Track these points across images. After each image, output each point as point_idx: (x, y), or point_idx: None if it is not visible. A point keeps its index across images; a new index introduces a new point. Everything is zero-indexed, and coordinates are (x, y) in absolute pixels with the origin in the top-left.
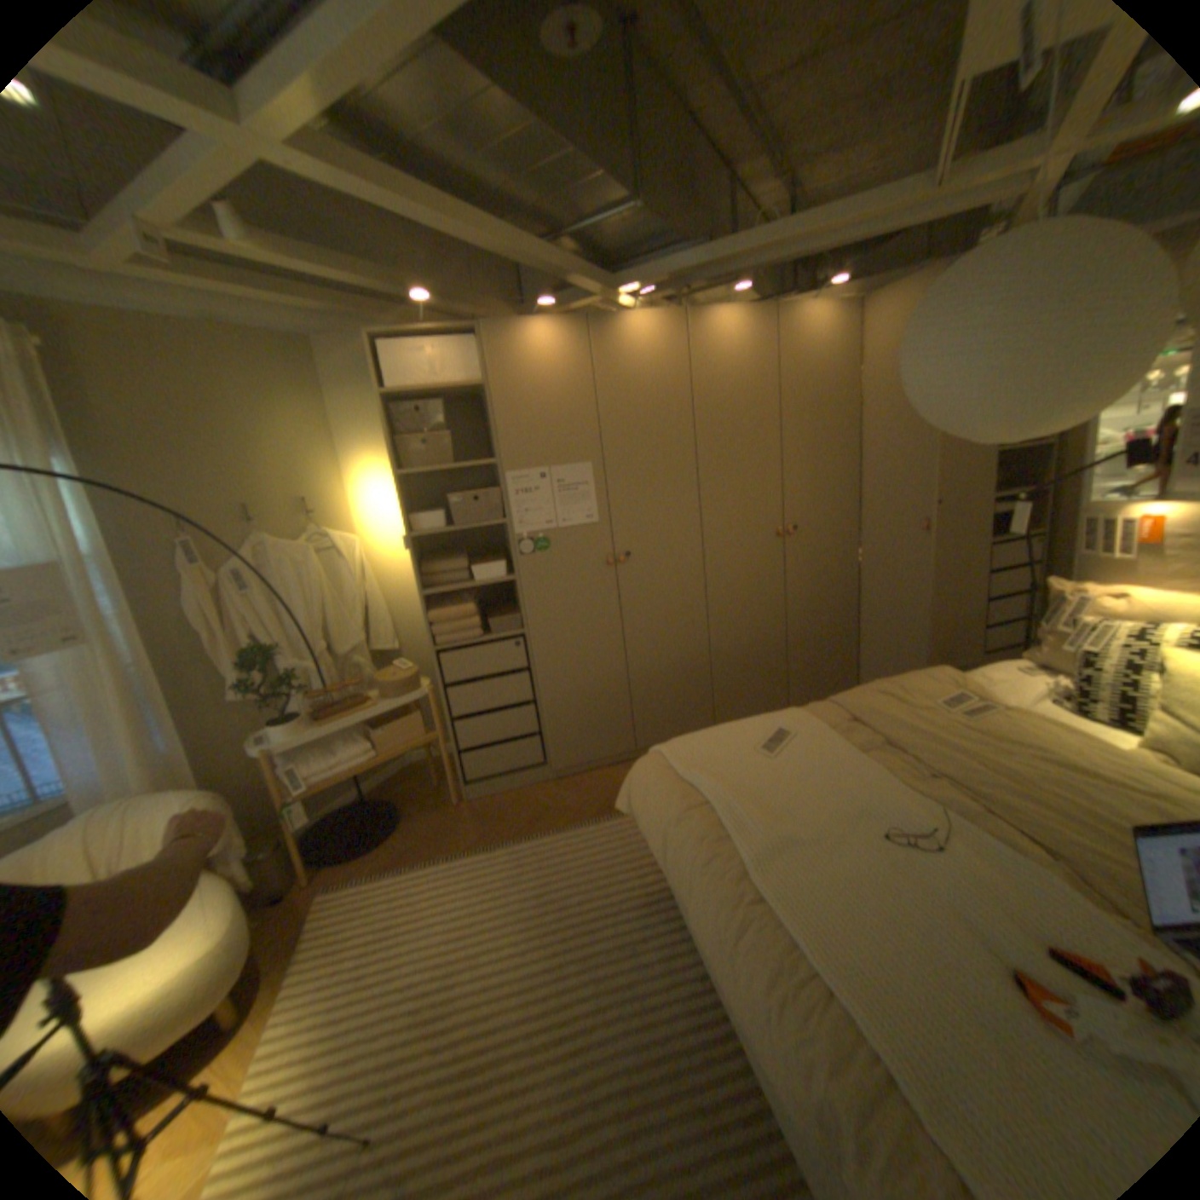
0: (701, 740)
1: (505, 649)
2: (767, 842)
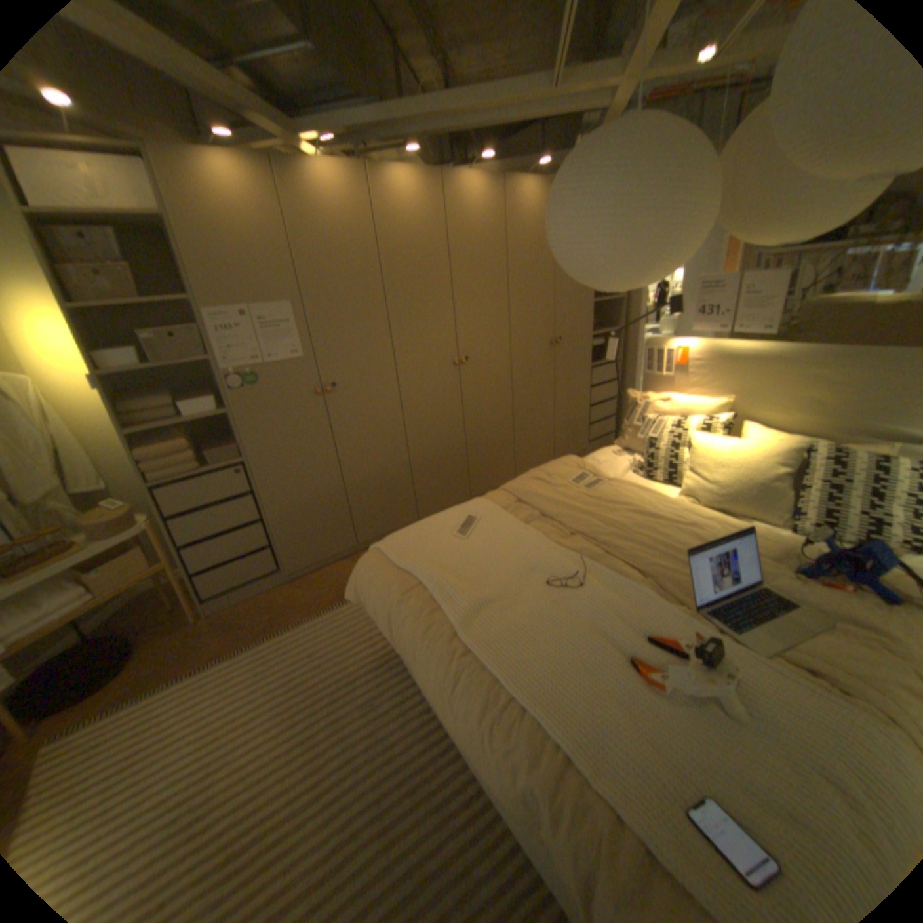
0: (410, 534)
1: (225, 477)
2: (468, 606)
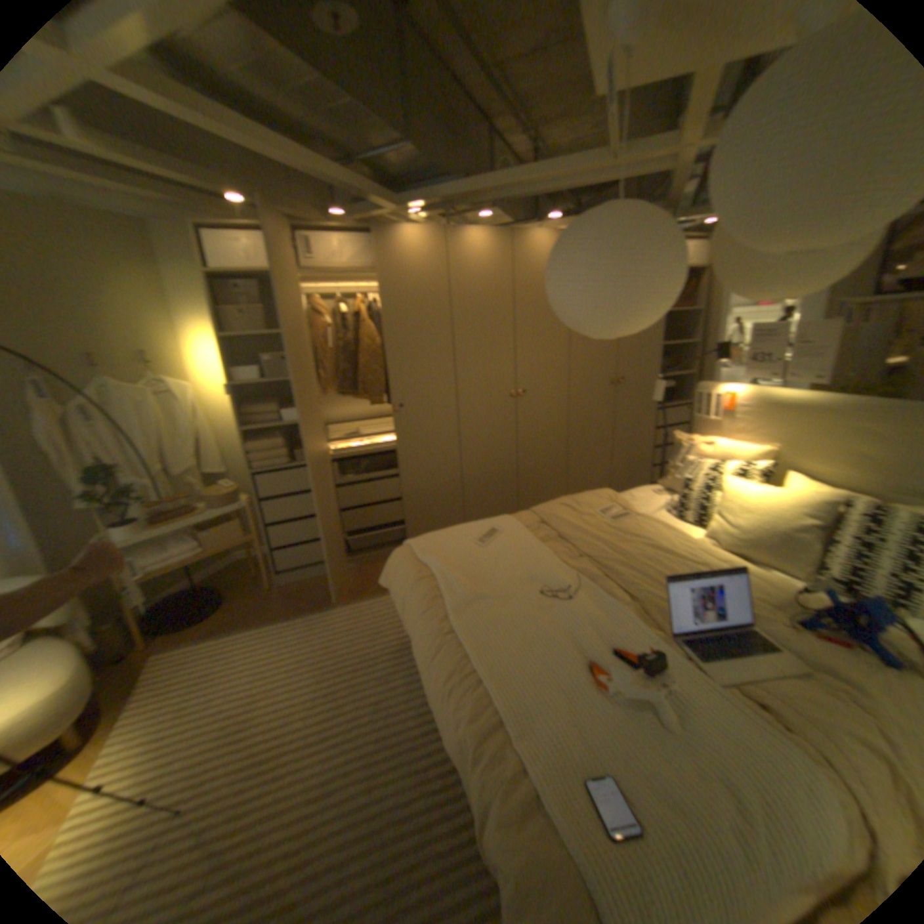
0: (437, 536)
1: (306, 473)
2: (463, 598)
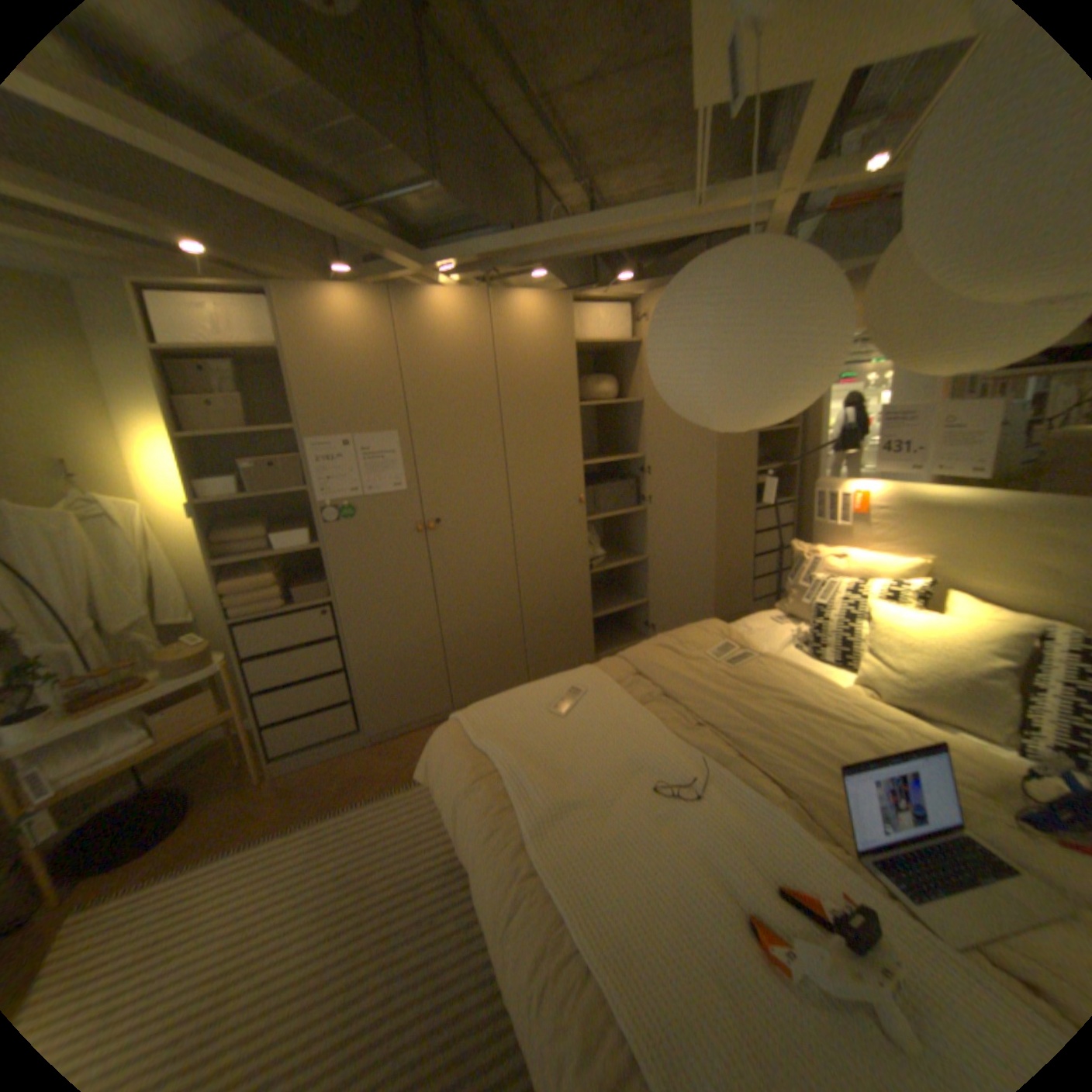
0: (499, 704)
1: (312, 618)
2: (547, 810)
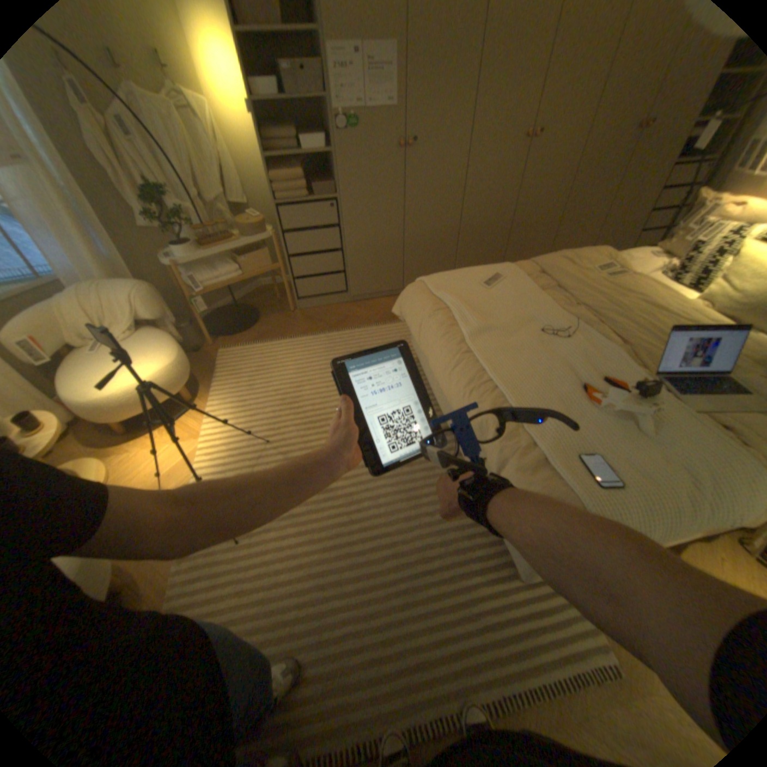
0: (447, 276)
1: (323, 209)
2: (476, 327)
